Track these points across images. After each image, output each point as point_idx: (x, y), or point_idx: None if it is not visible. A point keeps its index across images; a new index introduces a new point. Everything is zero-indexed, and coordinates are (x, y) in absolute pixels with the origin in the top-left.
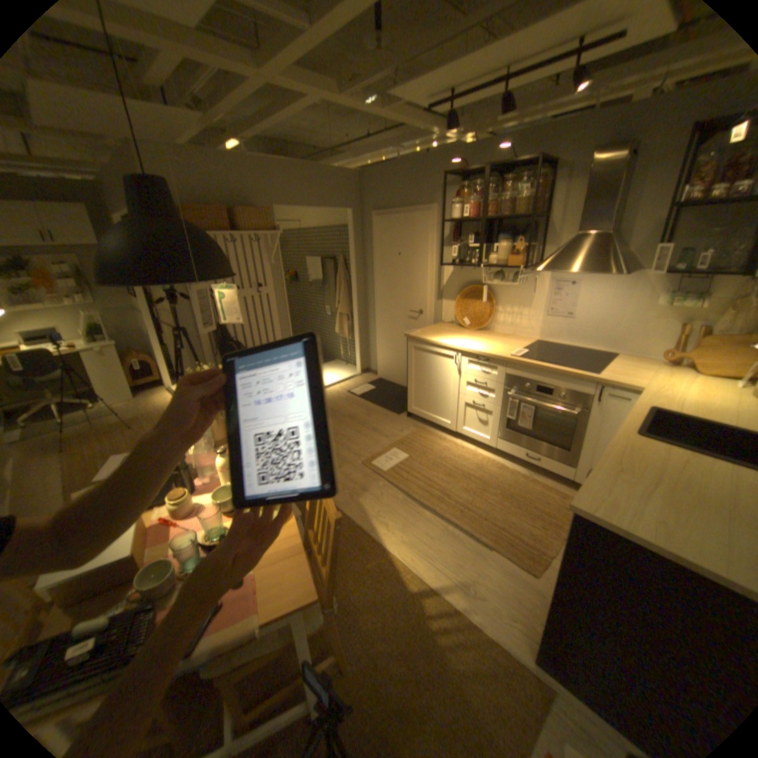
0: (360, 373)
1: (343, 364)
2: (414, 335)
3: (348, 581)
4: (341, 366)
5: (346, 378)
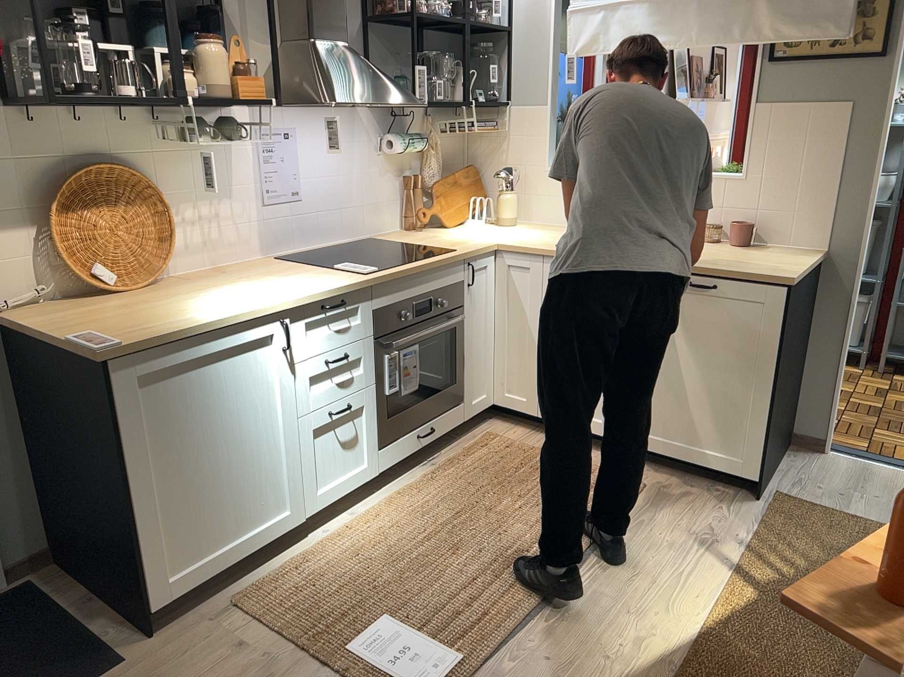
0: None
1: None
2: (124, 338)
3: None
4: None
5: None
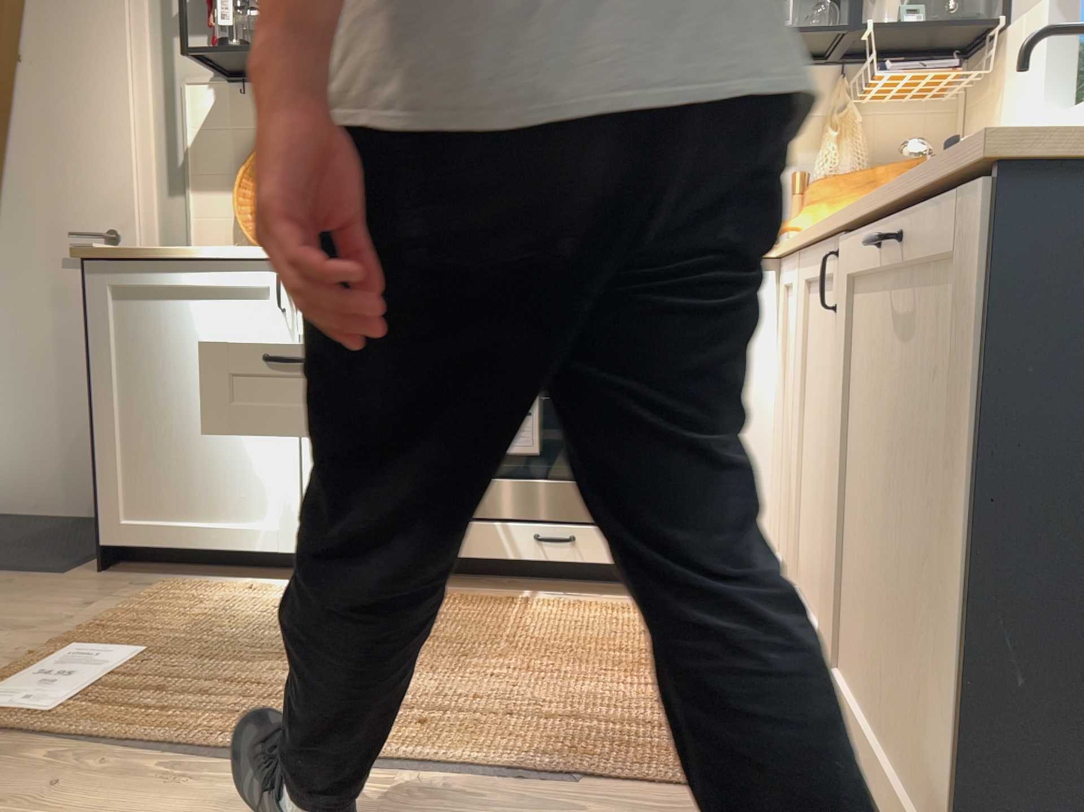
0: None
1: None
2: (114, 249)
3: None
4: None
5: None
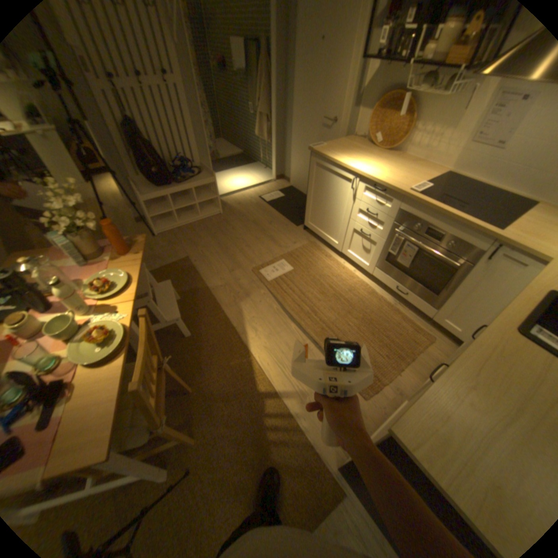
0: (274, 178)
1: (261, 167)
2: (318, 149)
3: (212, 373)
4: (259, 169)
5: (260, 182)
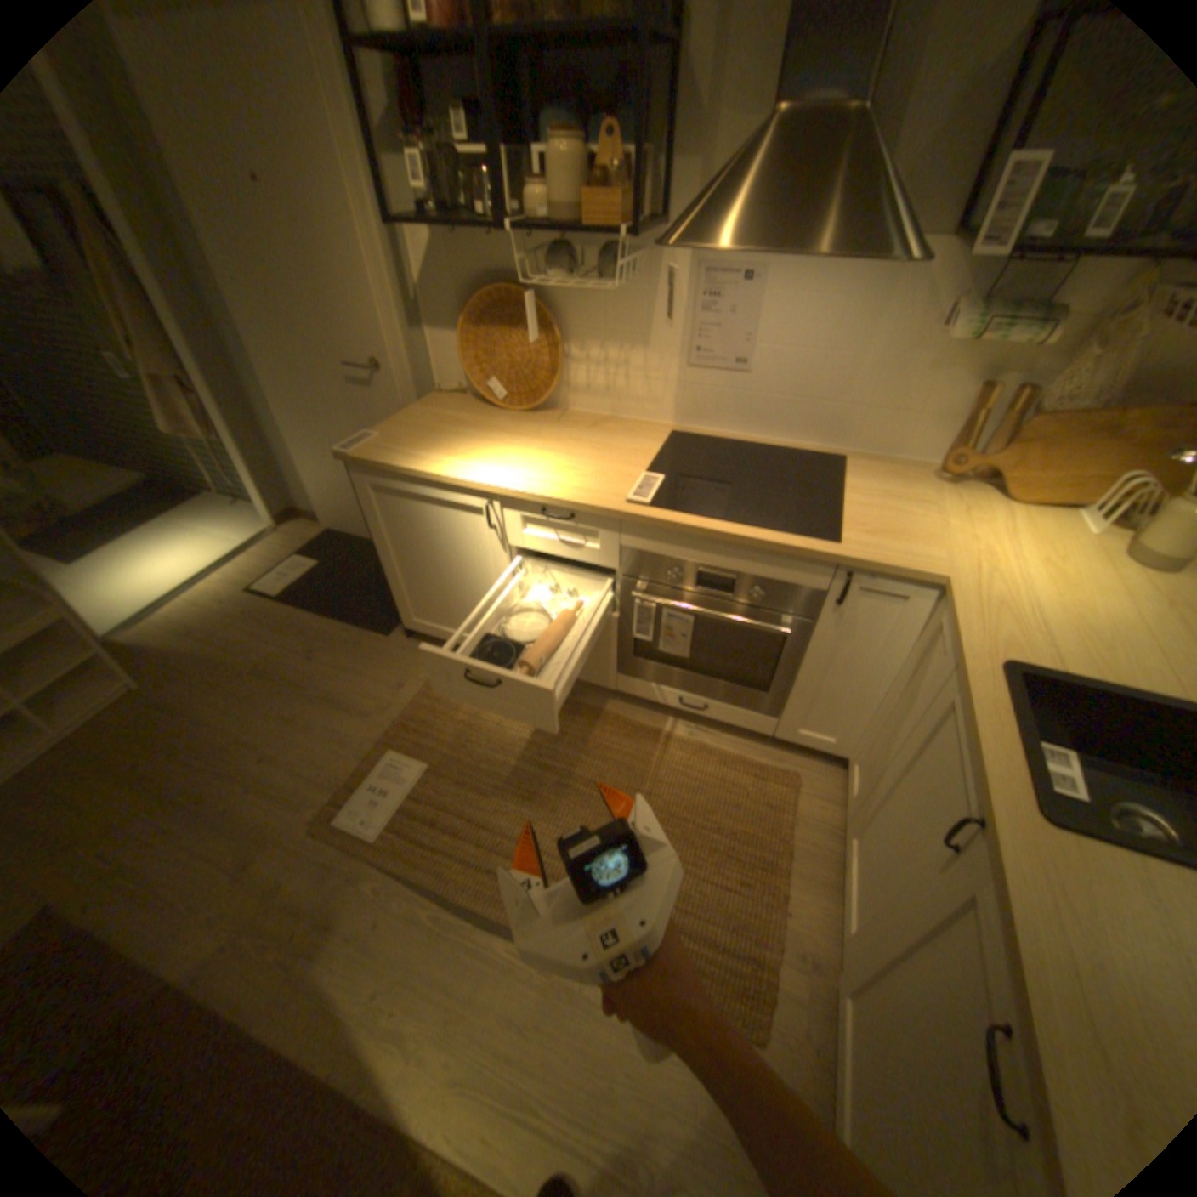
0: (271, 524)
1: (222, 503)
2: (362, 451)
3: None
4: (216, 509)
5: (234, 546)
